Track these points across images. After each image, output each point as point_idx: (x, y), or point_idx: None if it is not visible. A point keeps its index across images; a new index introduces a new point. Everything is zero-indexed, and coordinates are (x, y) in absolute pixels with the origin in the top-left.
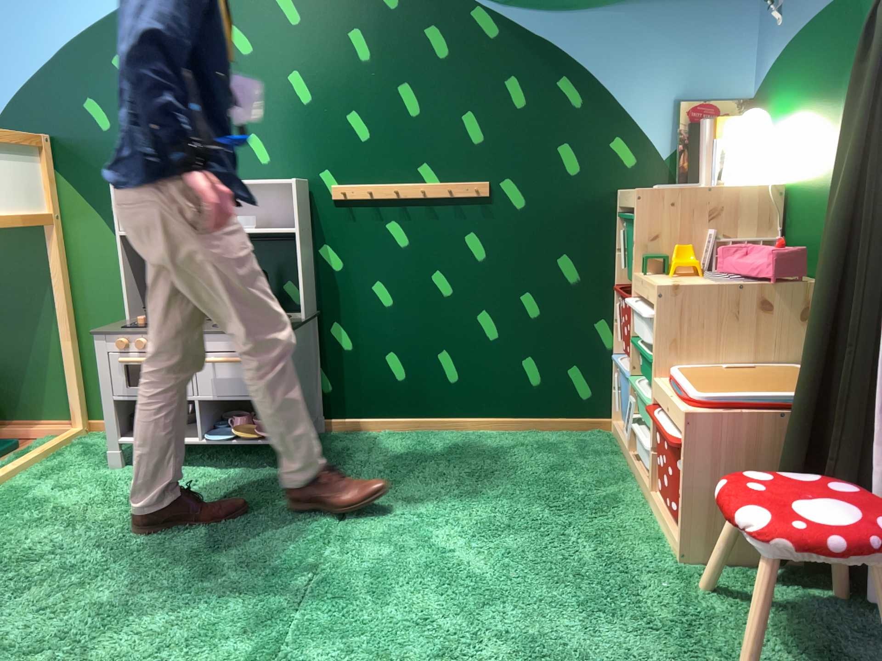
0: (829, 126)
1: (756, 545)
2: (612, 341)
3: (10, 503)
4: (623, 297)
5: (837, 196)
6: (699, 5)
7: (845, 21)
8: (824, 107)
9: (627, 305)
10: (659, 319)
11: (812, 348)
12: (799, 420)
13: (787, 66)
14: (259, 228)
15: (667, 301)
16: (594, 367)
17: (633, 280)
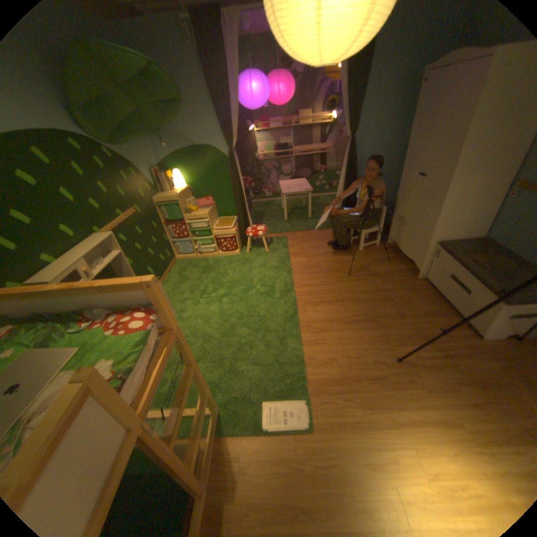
0: (200, 172)
1: (261, 236)
2: (167, 239)
3: (171, 396)
4: (178, 224)
5: (232, 186)
6: (140, 140)
7: (197, 151)
8: (196, 168)
9: (179, 225)
10: (209, 220)
11: (238, 211)
12: (240, 222)
13: (174, 158)
14: (99, 262)
15: (208, 216)
16: (167, 247)
17: (180, 218)
